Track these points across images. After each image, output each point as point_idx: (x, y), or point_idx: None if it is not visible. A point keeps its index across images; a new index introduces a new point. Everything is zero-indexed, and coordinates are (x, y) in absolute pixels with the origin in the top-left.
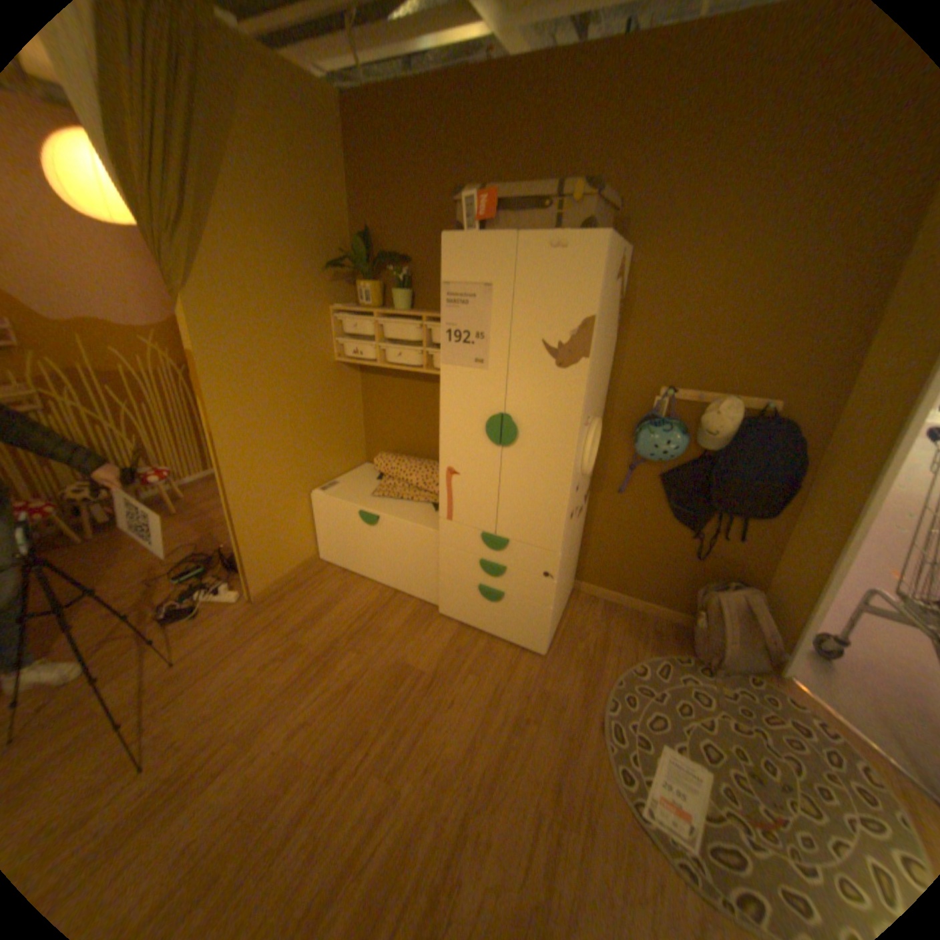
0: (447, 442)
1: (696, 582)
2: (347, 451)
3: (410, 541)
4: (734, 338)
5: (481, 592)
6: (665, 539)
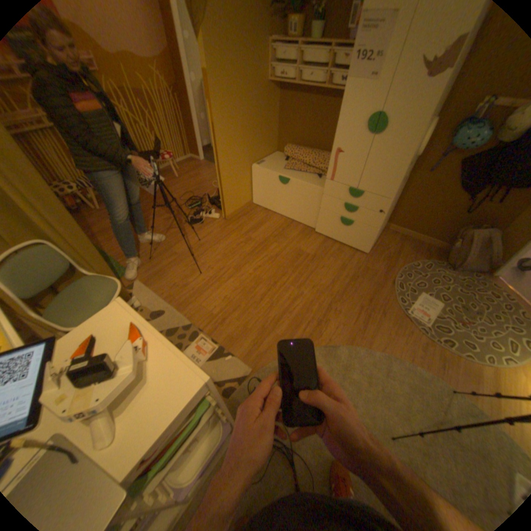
0: (338, 133)
1: (460, 226)
2: (268, 143)
3: (304, 193)
4: None
5: (340, 220)
6: (450, 201)
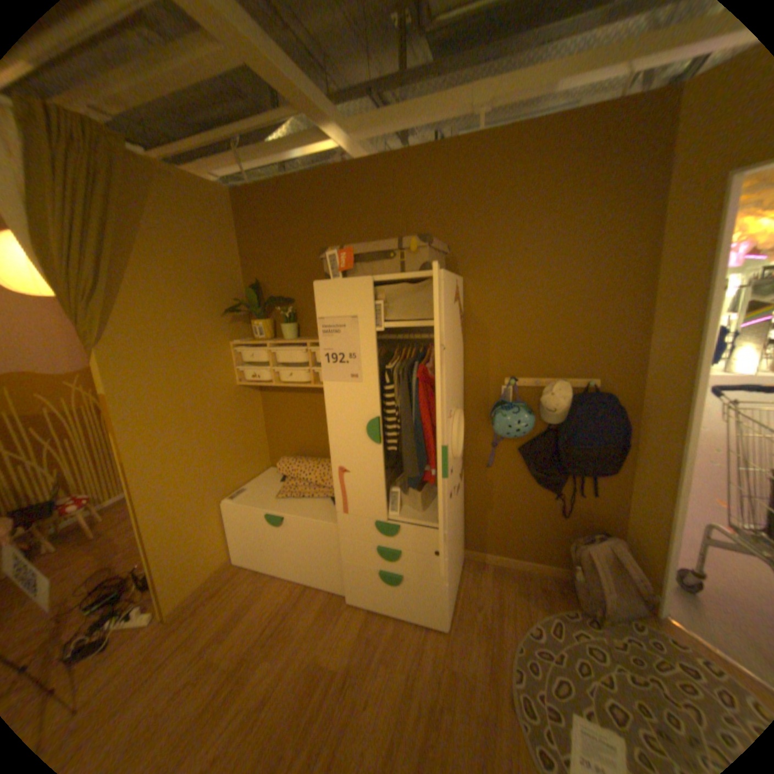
0: (337, 444)
1: (567, 538)
2: (253, 459)
3: (313, 537)
4: (552, 335)
5: (382, 578)
6: (533, 503)
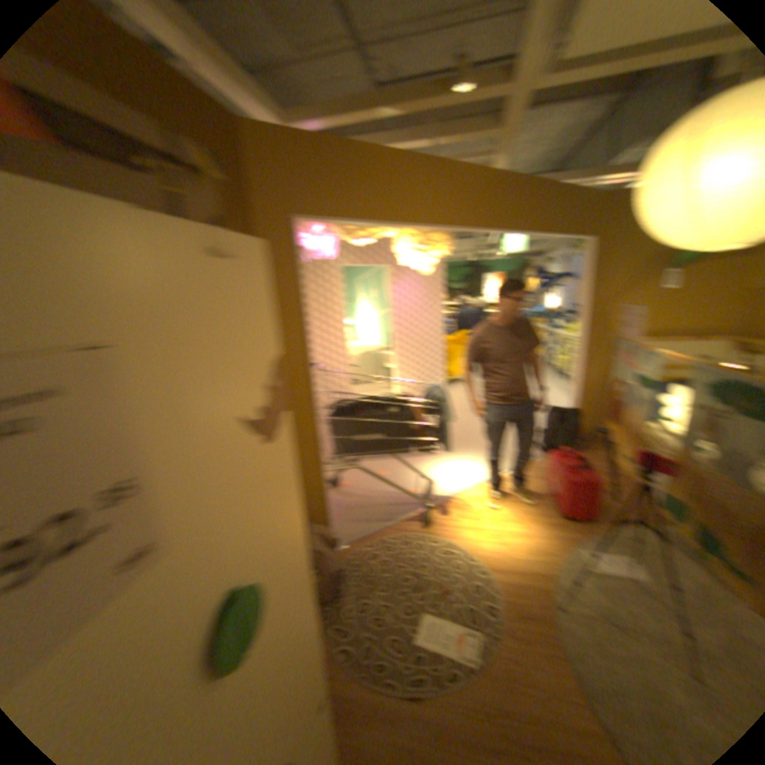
0: None
1: None
2: None
3: None
4: None
5: None
6: None
